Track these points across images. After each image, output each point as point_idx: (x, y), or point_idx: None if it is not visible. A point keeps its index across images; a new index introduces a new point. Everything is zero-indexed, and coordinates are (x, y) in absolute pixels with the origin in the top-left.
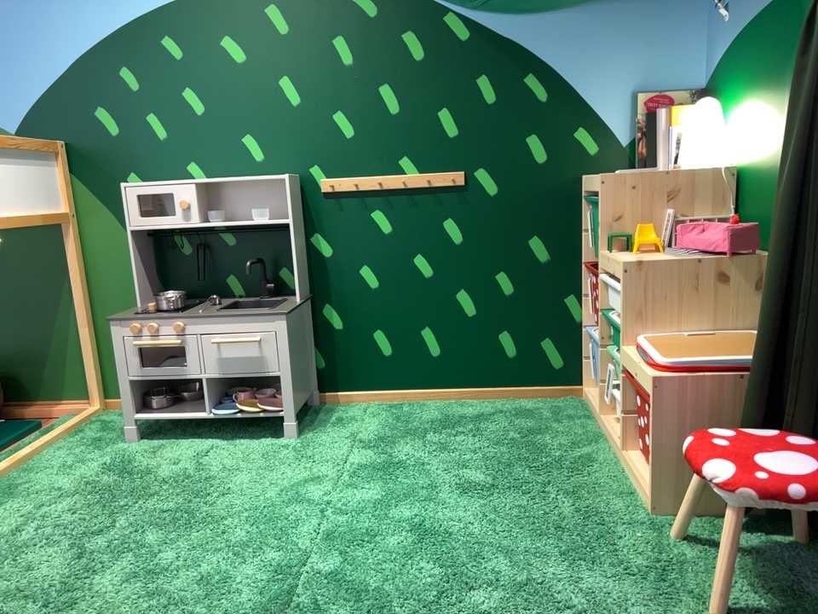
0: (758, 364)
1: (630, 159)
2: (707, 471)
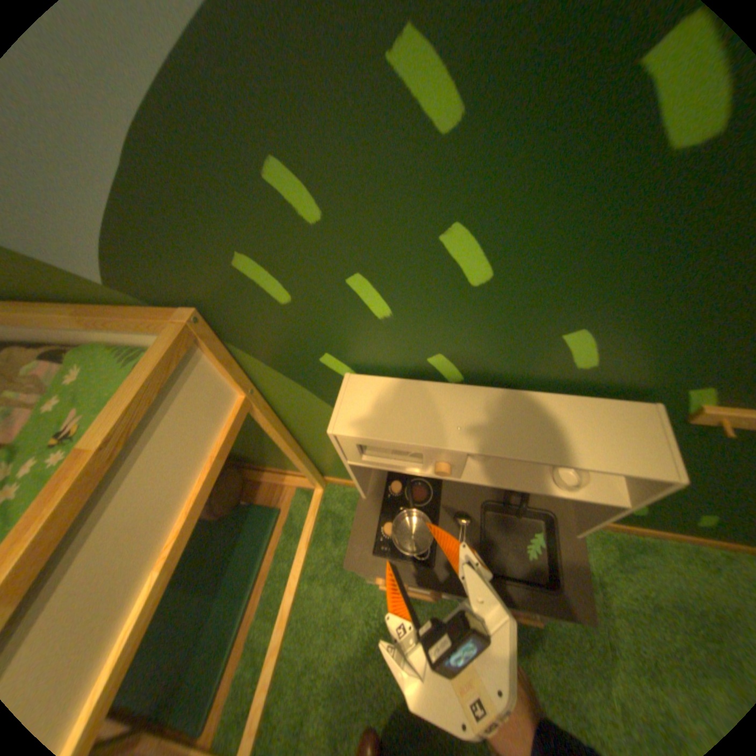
0: None
1: None
2: None
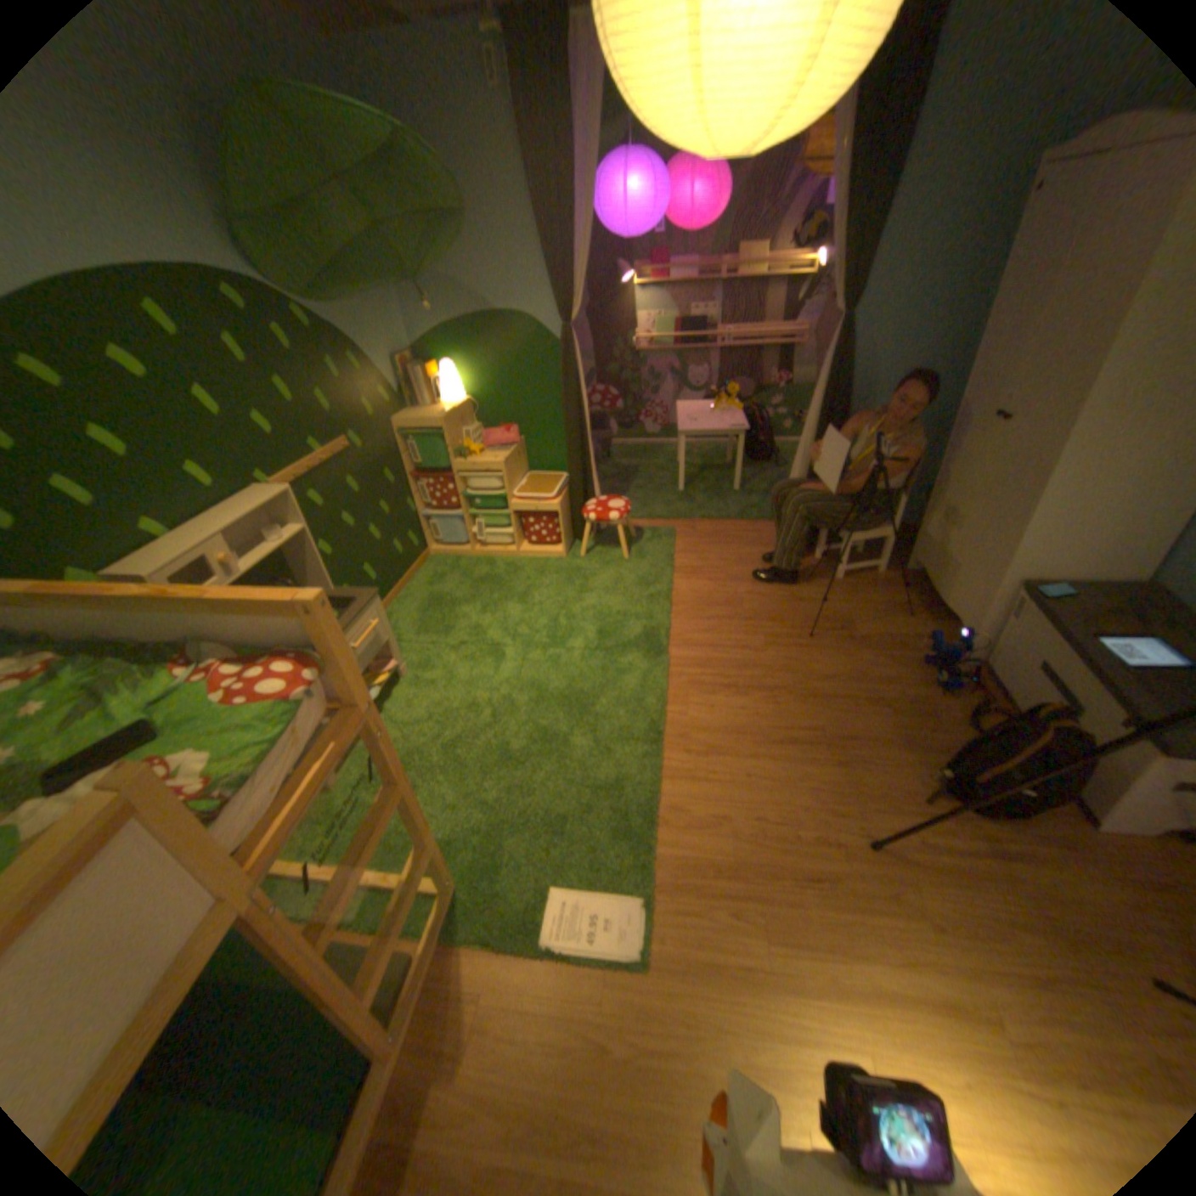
0: (574, 482)
1: (400, 402)
2: (610, 519)
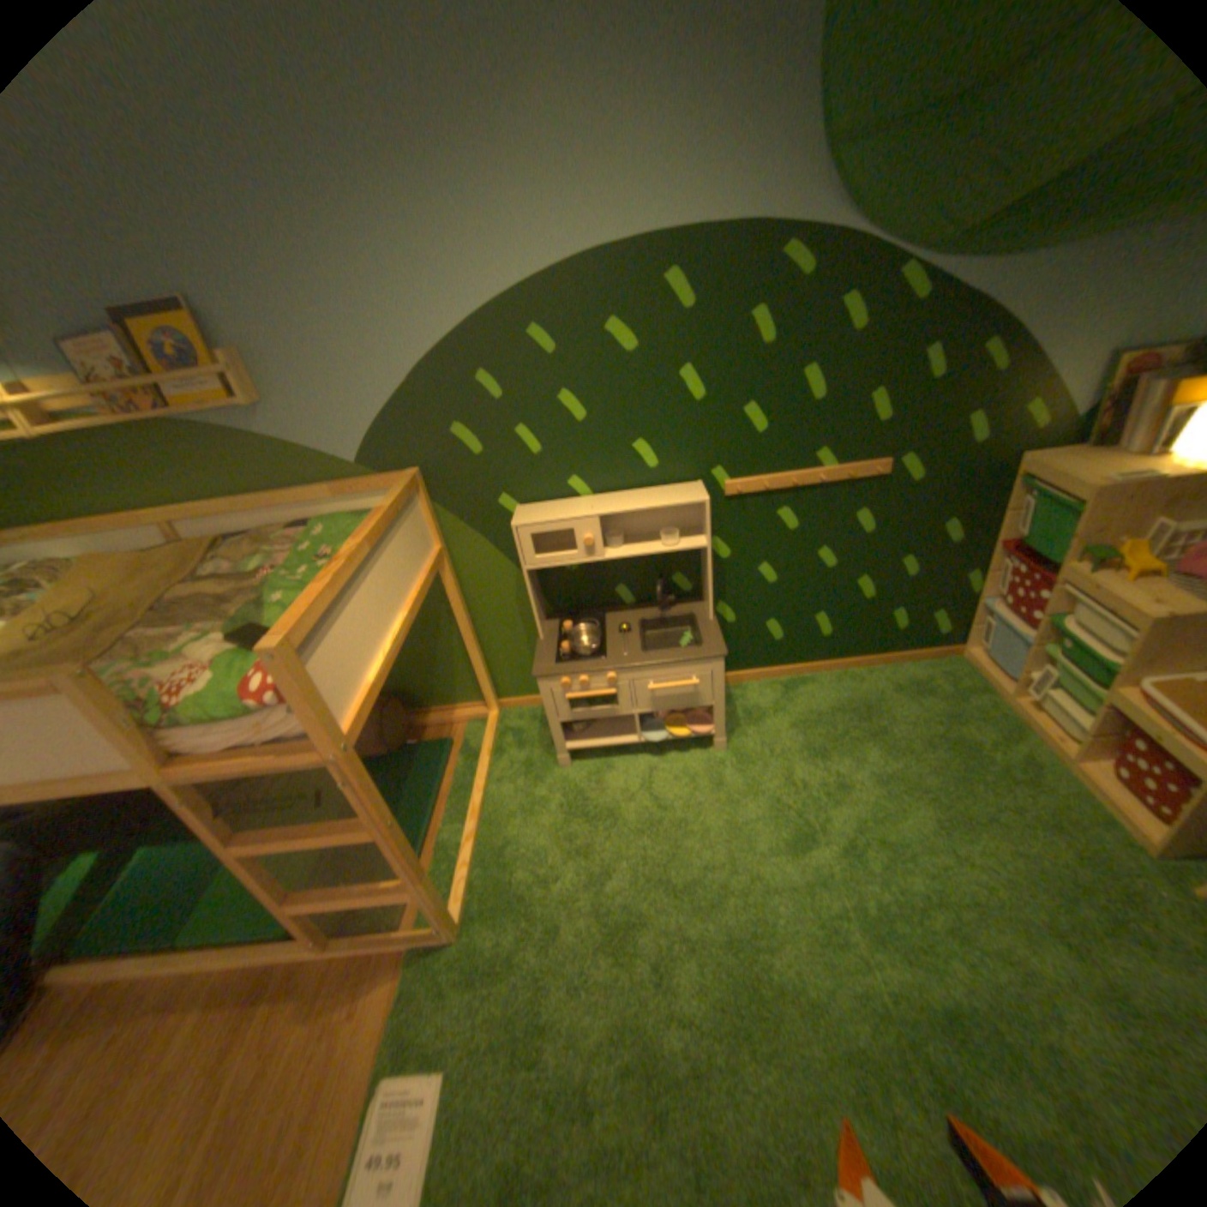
0: None
1: (1083, 430)
2: None
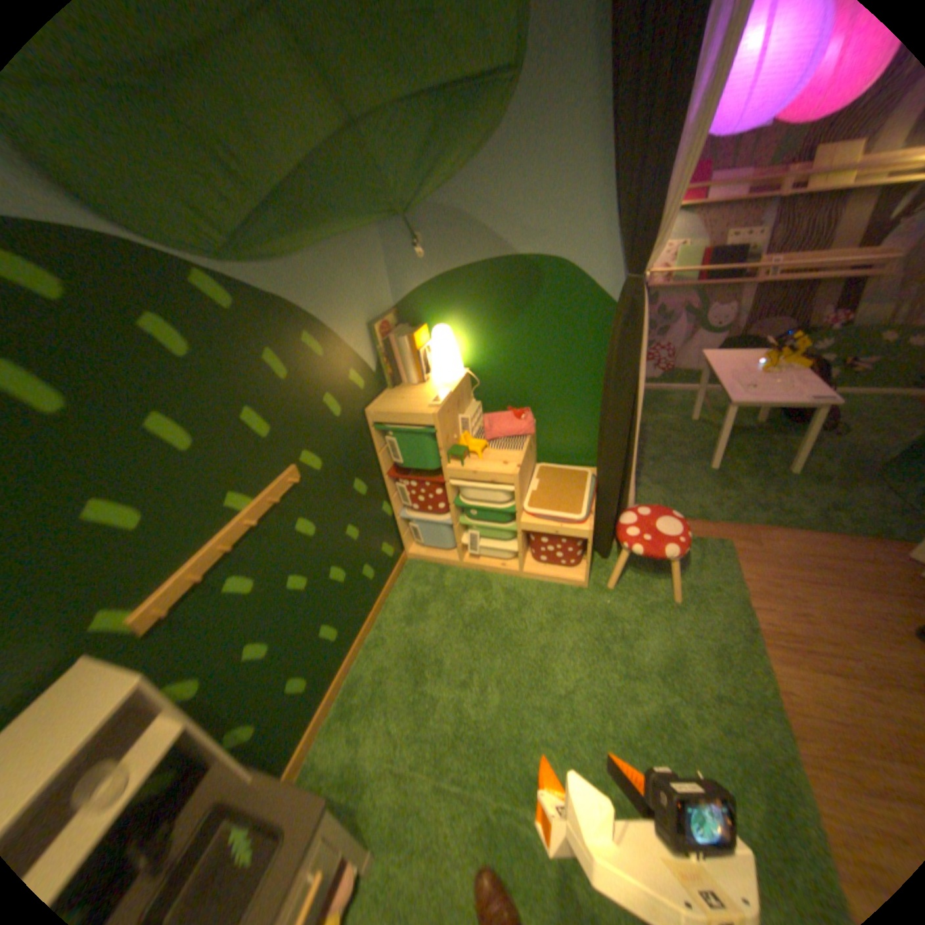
0: (608, 489)
1: (381, 380)
2: (669, 555)
